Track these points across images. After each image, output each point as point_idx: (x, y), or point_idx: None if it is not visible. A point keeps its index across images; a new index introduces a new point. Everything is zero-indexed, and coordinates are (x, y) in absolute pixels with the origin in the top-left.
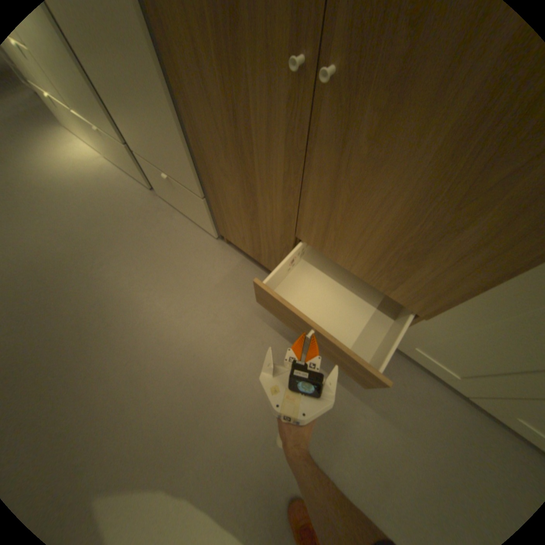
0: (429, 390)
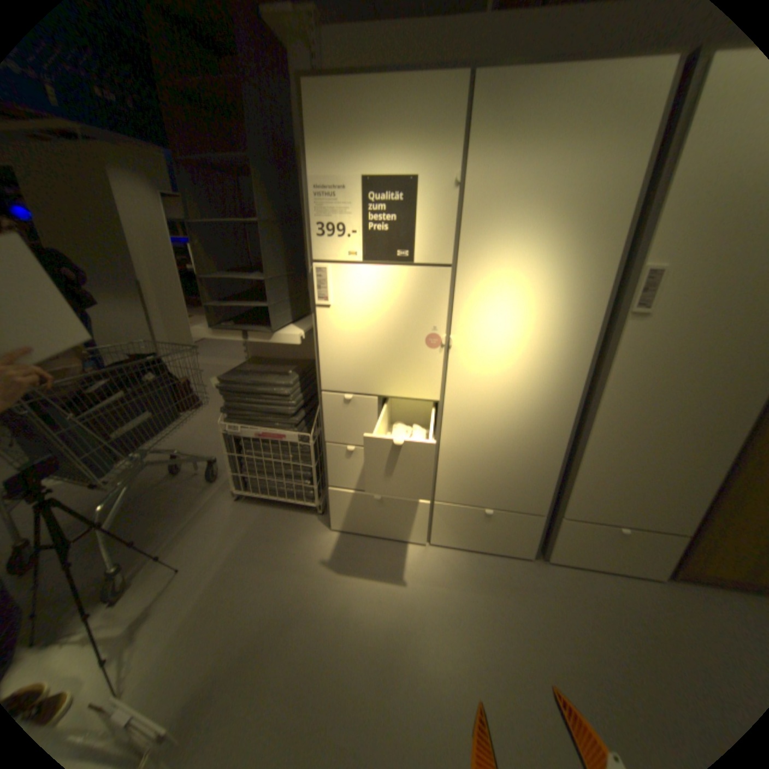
0: None
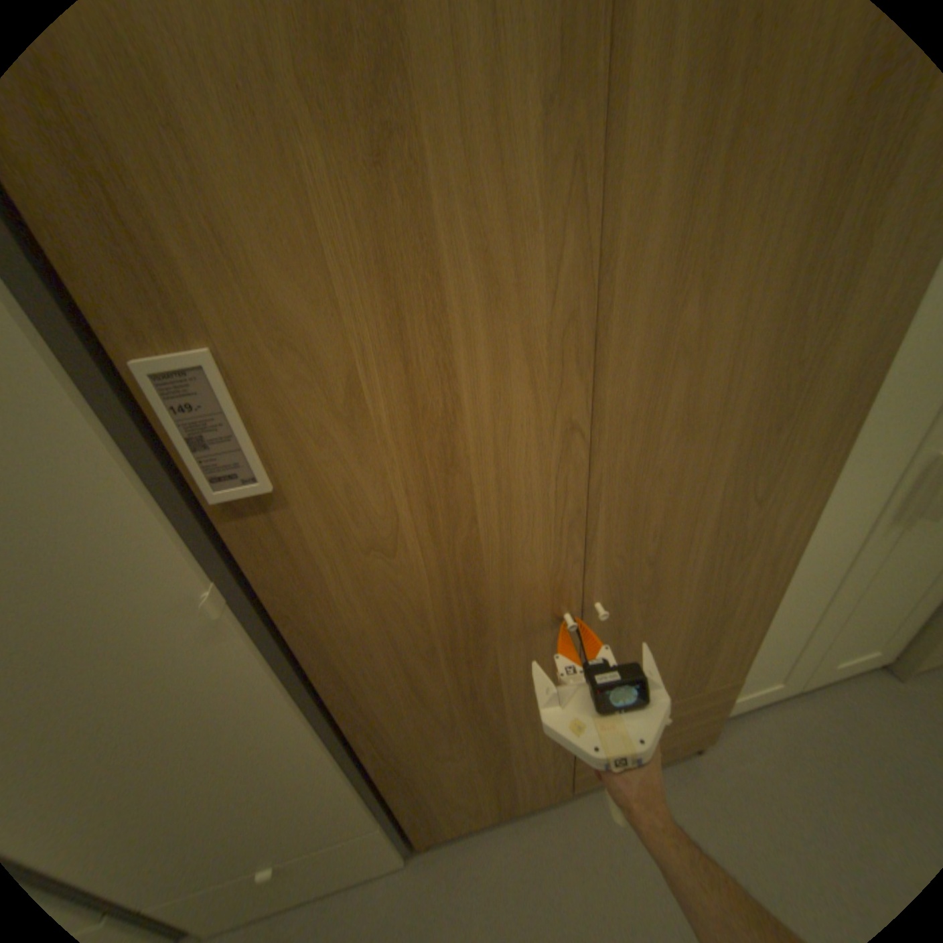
0: (779, 727)
